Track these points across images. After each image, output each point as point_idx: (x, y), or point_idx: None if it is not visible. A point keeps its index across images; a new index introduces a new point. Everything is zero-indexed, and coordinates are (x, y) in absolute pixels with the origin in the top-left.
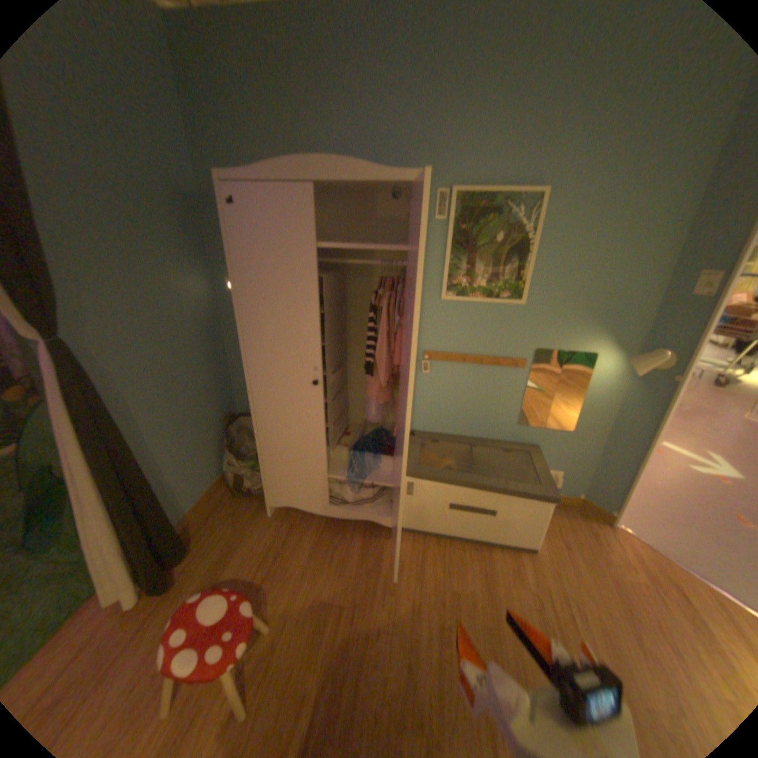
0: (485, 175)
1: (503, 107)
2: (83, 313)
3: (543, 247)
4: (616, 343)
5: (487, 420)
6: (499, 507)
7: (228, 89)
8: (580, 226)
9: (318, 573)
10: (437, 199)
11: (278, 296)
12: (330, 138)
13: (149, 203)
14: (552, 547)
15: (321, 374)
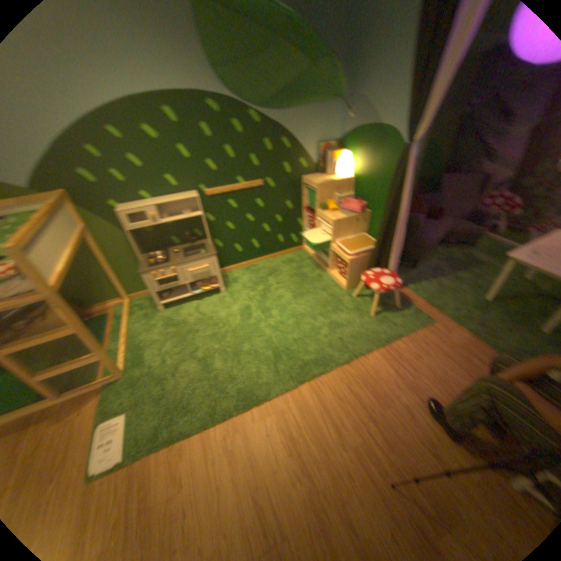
0: None
1: None
2: None
3: None
4: None
5: None
6: None
7: None
8: None
9: None
10: None
11: None
12: None
13: None
14: None
15: None
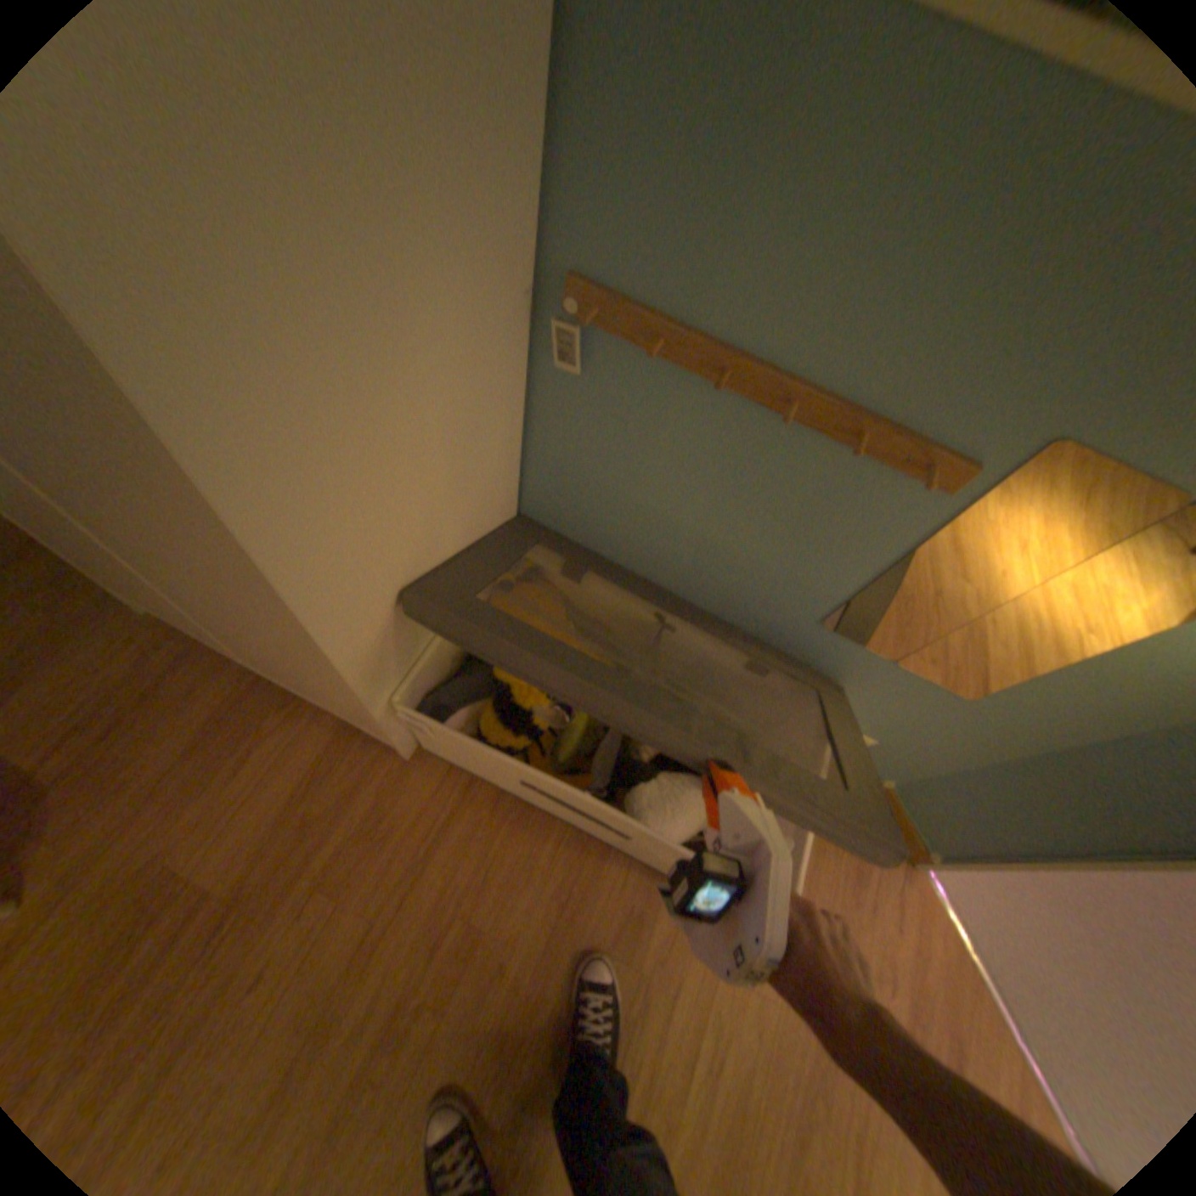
0: None
1: None
2: None
3: None
4: None
5: (736, 580)
6: (639, 832)
7: None
8: None
9: (190, 798)
10: None
11: None
12: None
13: None
14: None
15: None
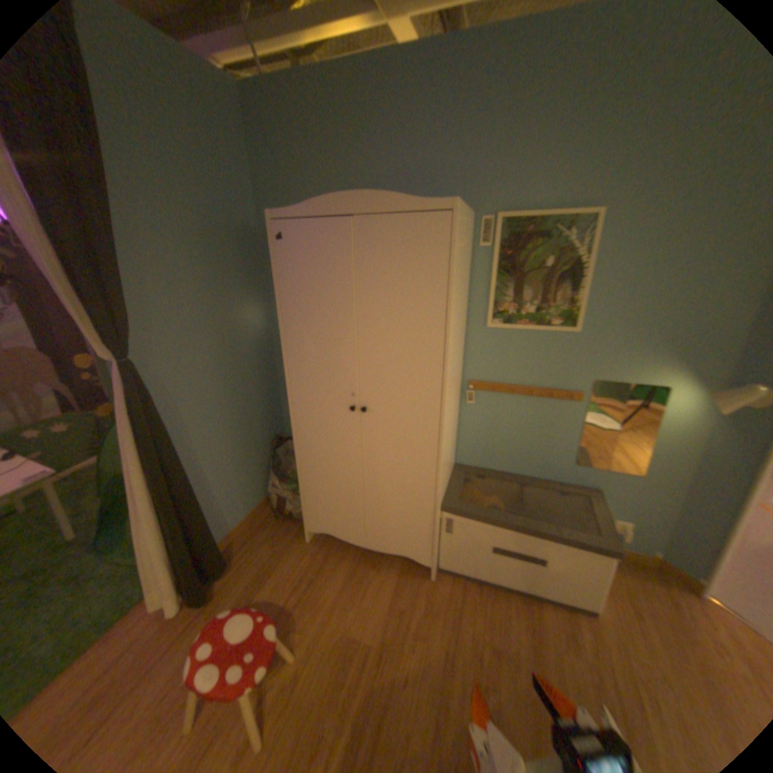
0: (533, 200)
1: (551, 132)
2: (153, 339)
3: (600, 271)
4: (694, 376)
5: (540, 457)
6: (550, 557)
7: (289, 141)
8: (643, 246)
9: (349, 607)
10: (482, 227)
11: (320, 324)
12: (377, 176)
13: (216, 243)
14: (618, 613)
15: (360, 400)
